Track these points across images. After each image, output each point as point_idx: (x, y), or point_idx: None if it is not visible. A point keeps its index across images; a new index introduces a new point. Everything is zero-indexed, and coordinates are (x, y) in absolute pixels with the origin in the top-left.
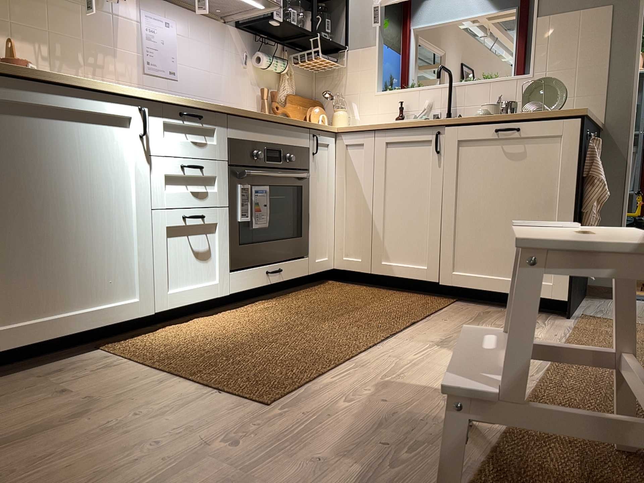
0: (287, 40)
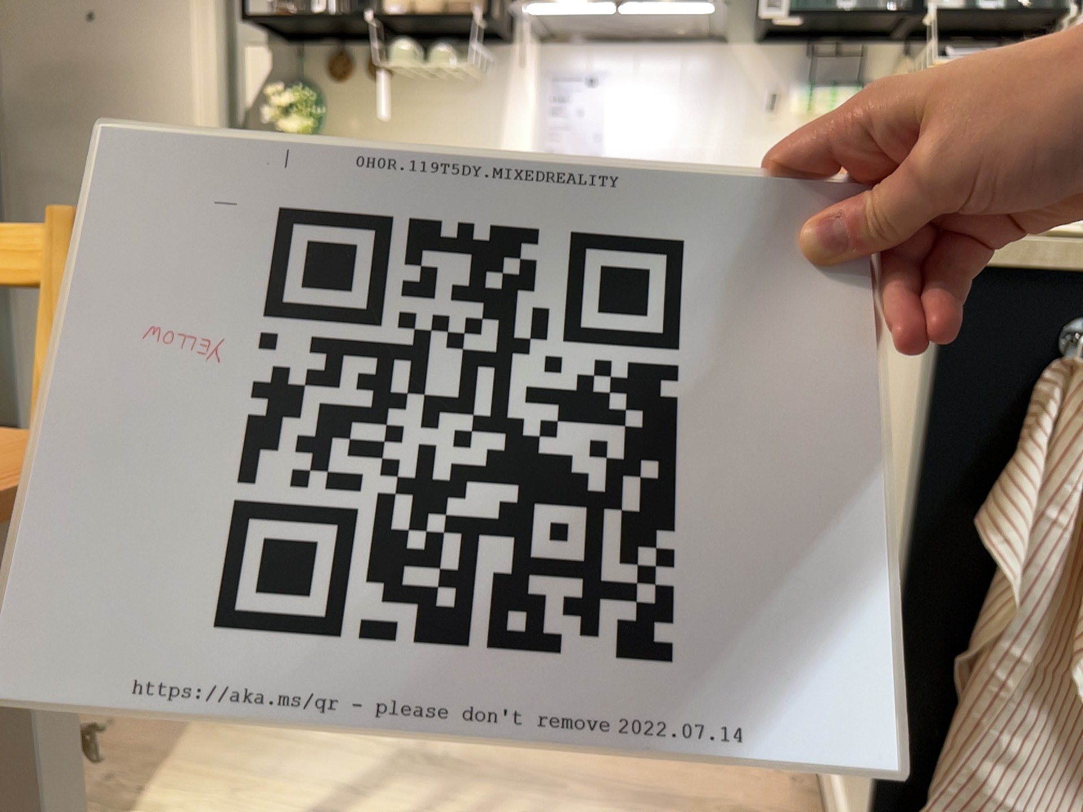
0: (893, 30)
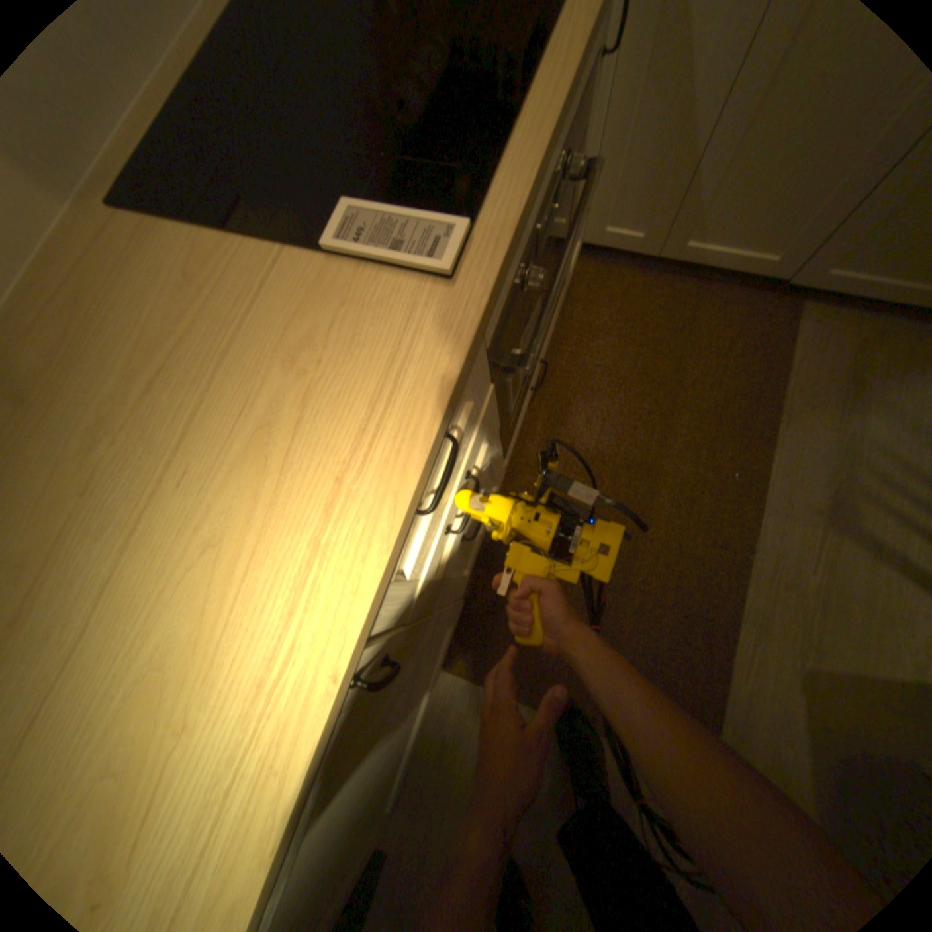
0: None
